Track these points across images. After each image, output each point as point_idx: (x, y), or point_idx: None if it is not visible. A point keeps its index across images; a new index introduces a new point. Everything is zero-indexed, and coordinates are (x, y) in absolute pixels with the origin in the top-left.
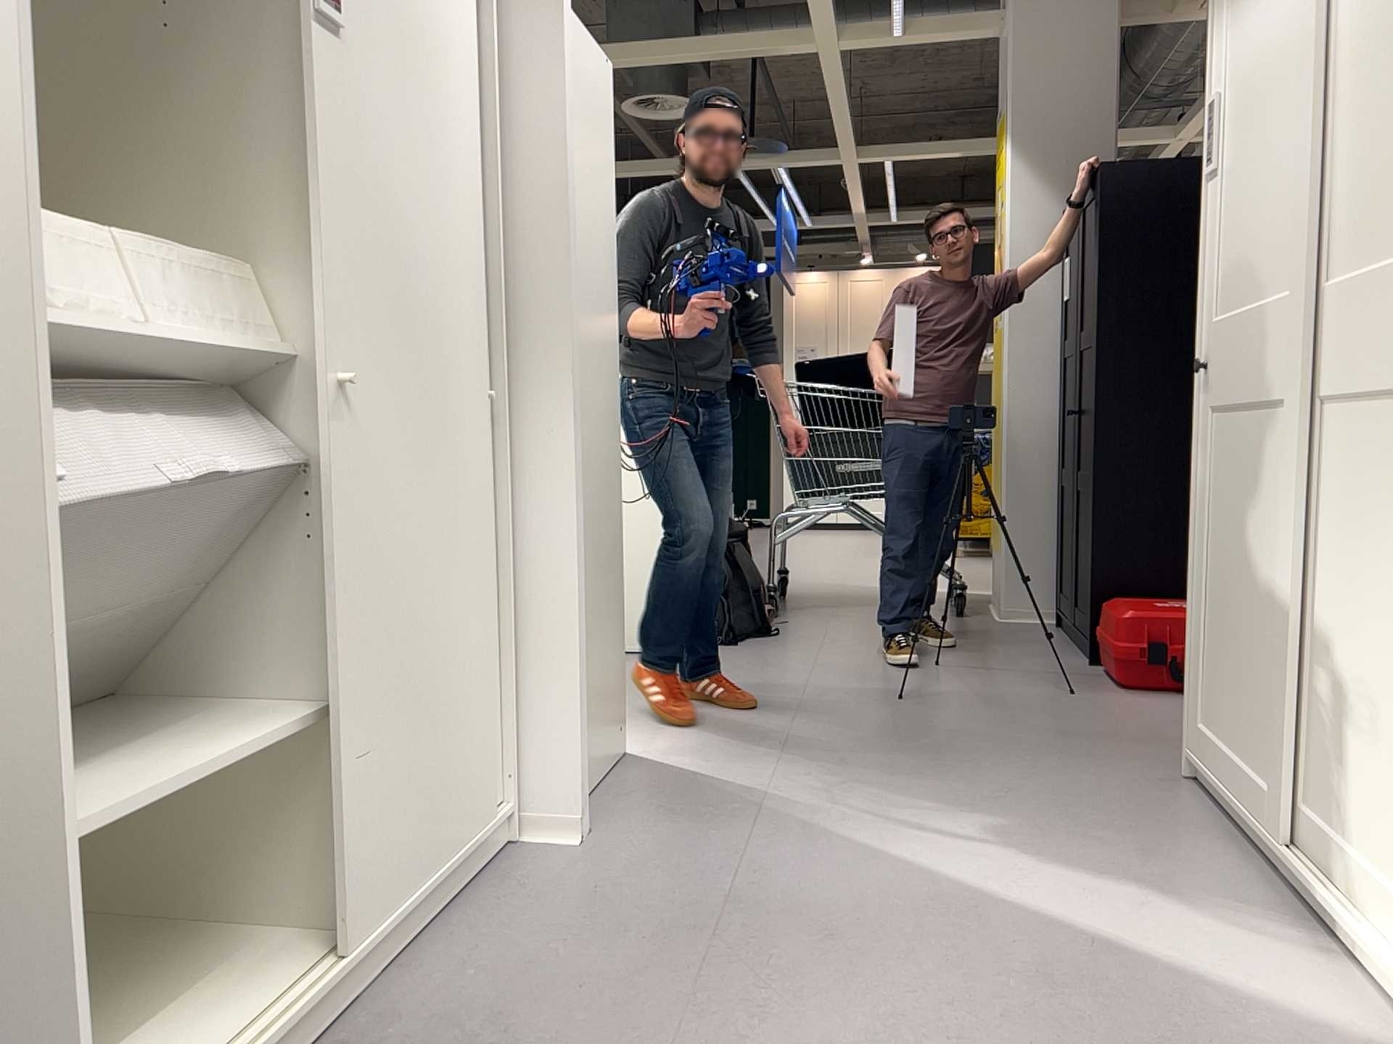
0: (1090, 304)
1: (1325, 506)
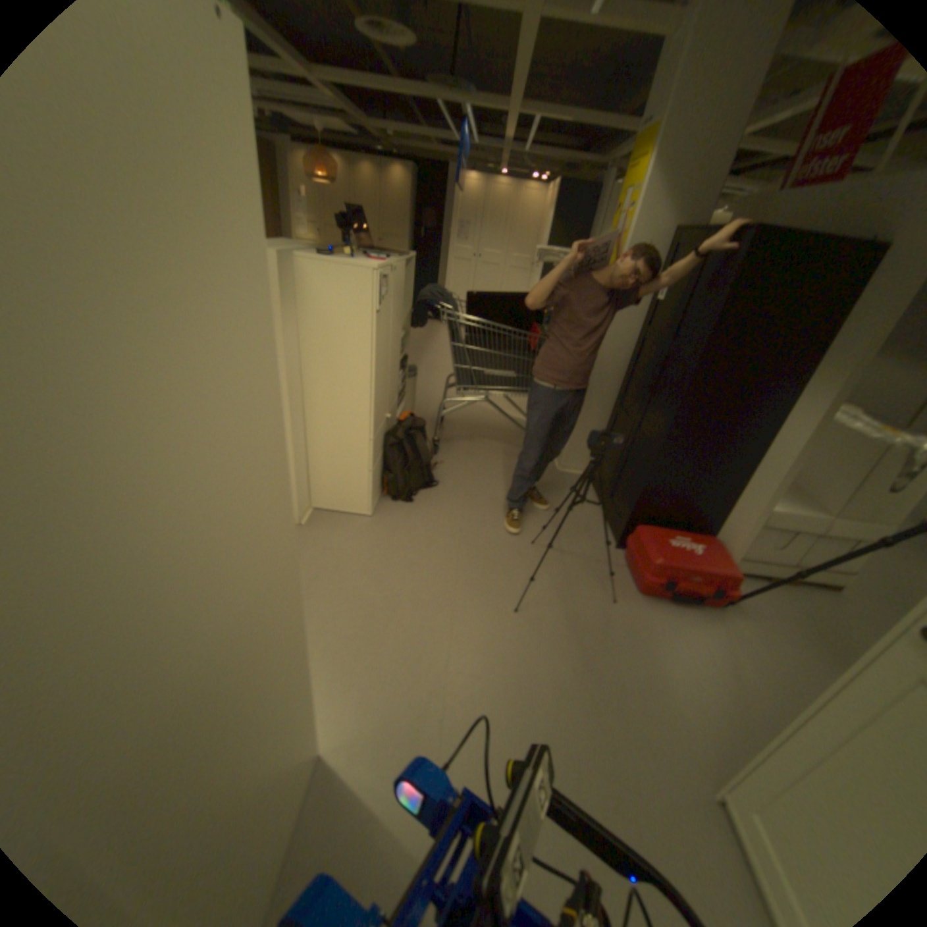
0: (706, 342)
1: None
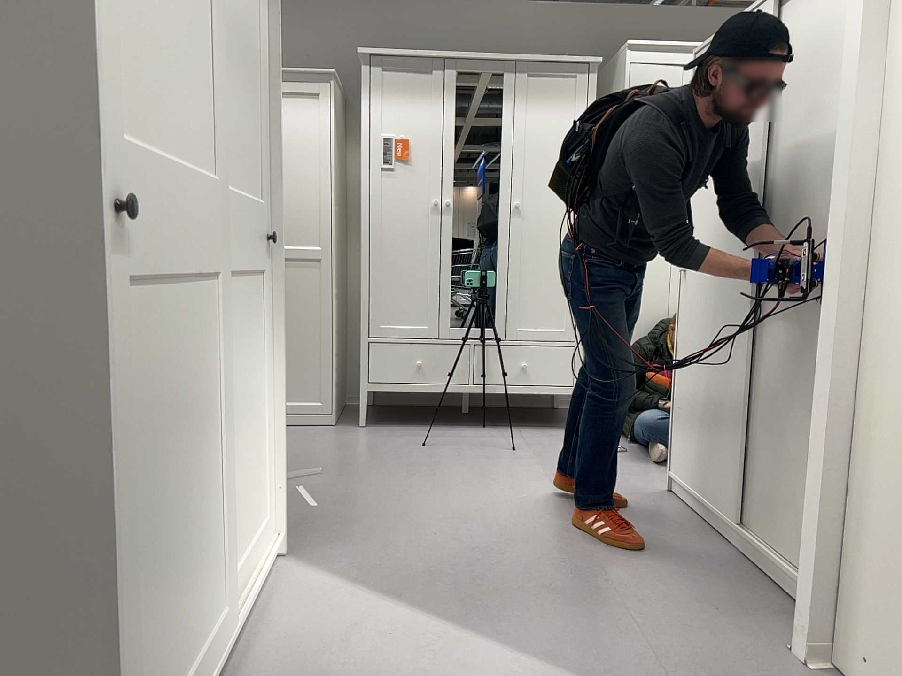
0: None
1: (221, 358)
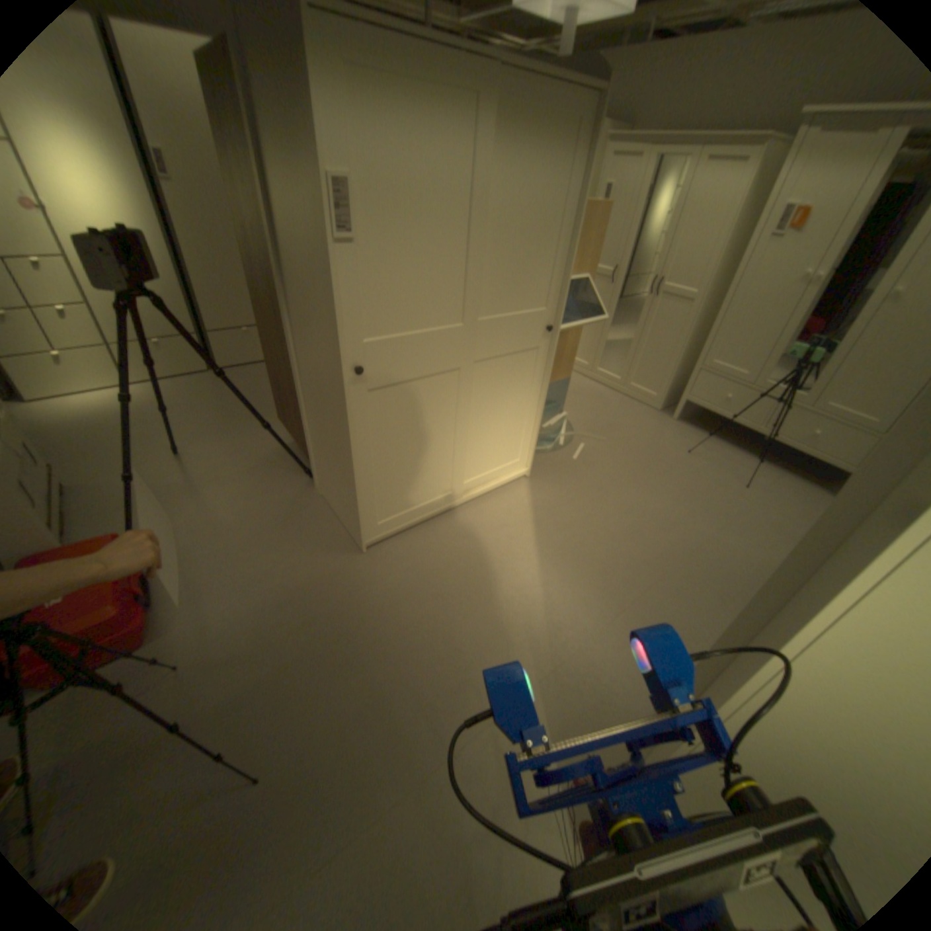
0: None
1: (479, 395)
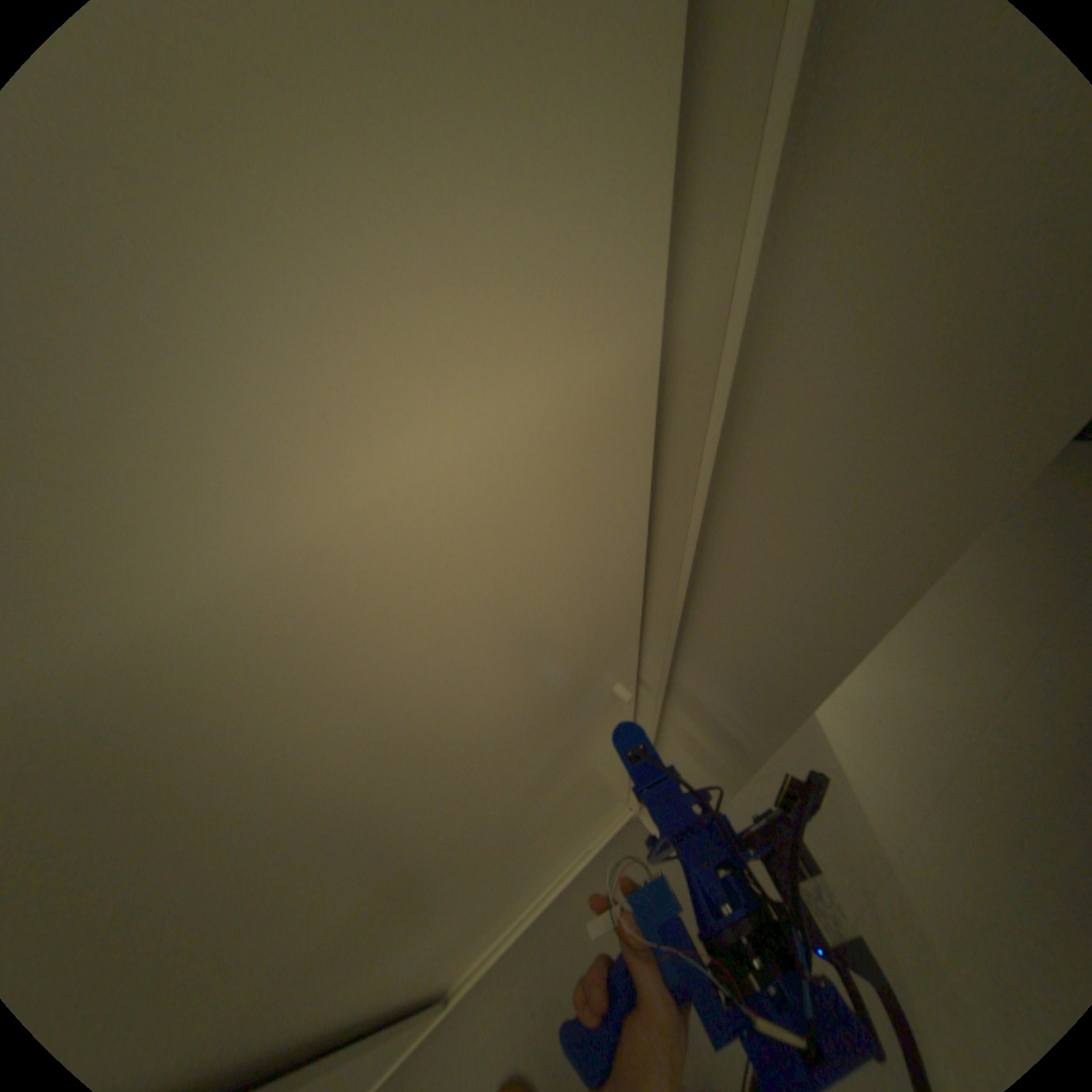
0: None
1: None
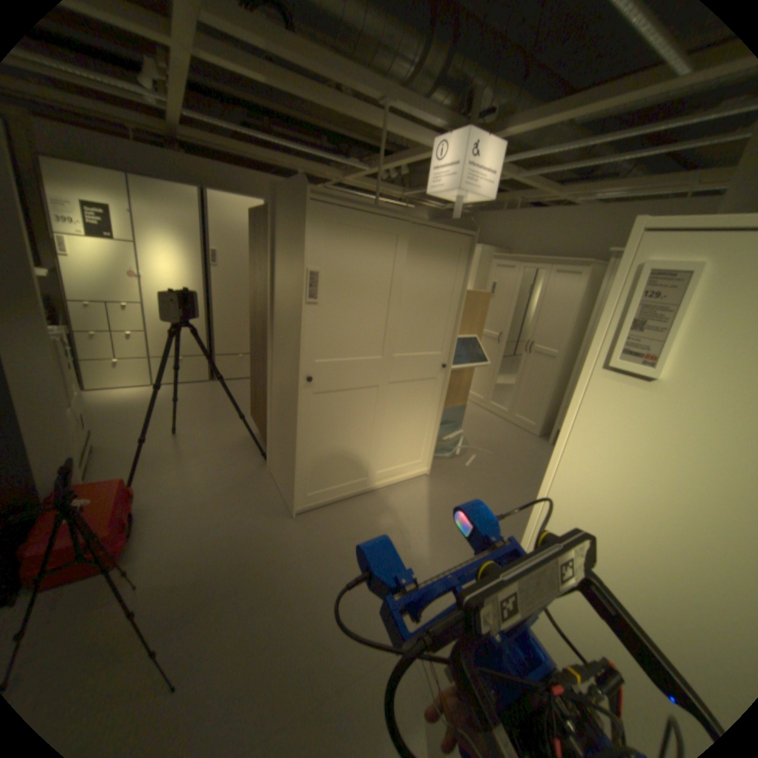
0: None
1: (392, 406)
